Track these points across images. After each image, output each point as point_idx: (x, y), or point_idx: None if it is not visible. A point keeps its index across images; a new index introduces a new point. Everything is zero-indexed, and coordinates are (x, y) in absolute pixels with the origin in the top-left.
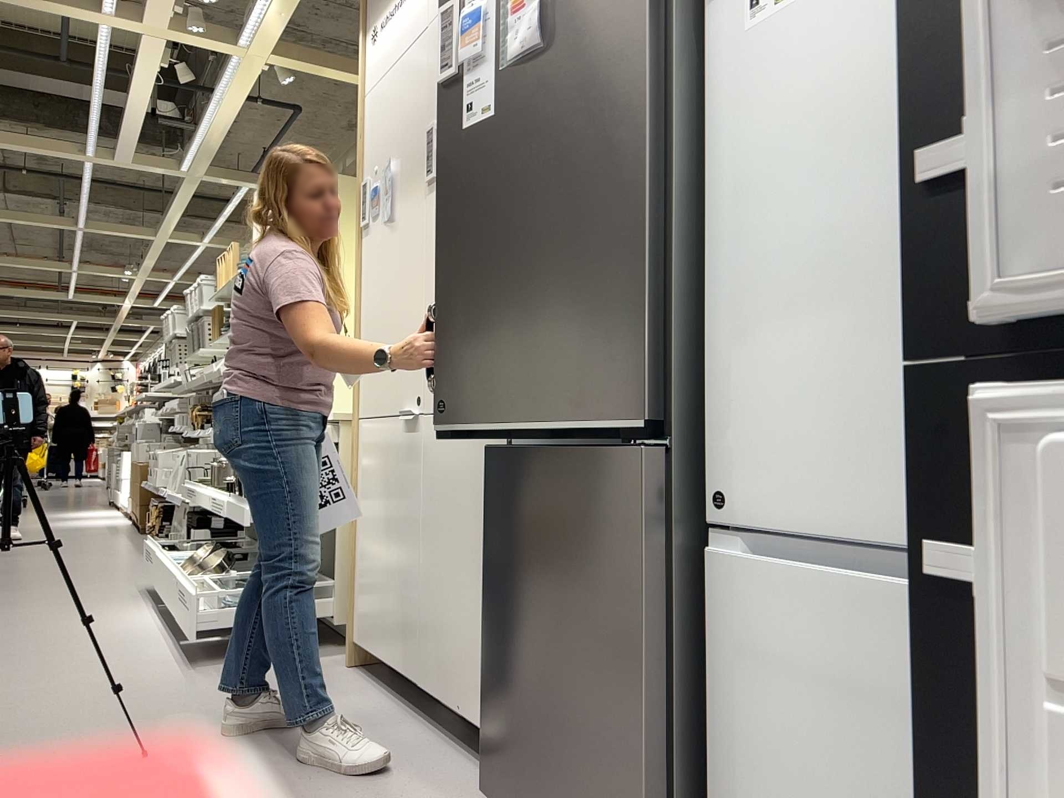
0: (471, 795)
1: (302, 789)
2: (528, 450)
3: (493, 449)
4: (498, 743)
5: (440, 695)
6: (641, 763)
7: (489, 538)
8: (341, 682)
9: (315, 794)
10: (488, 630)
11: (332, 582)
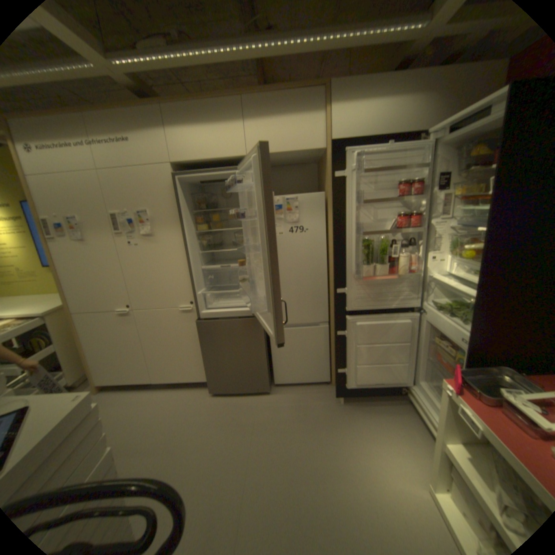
0: (201, 396)
1: (160, 426)
2: (210, 318)
3: (199, 320)
4: (210, 381)
5: (166, 381)
6: (264, 368)
7: (202, 341)
8: (104, 399)
9: (167, 423)
10: (206, 360)
11: (60, 372)
